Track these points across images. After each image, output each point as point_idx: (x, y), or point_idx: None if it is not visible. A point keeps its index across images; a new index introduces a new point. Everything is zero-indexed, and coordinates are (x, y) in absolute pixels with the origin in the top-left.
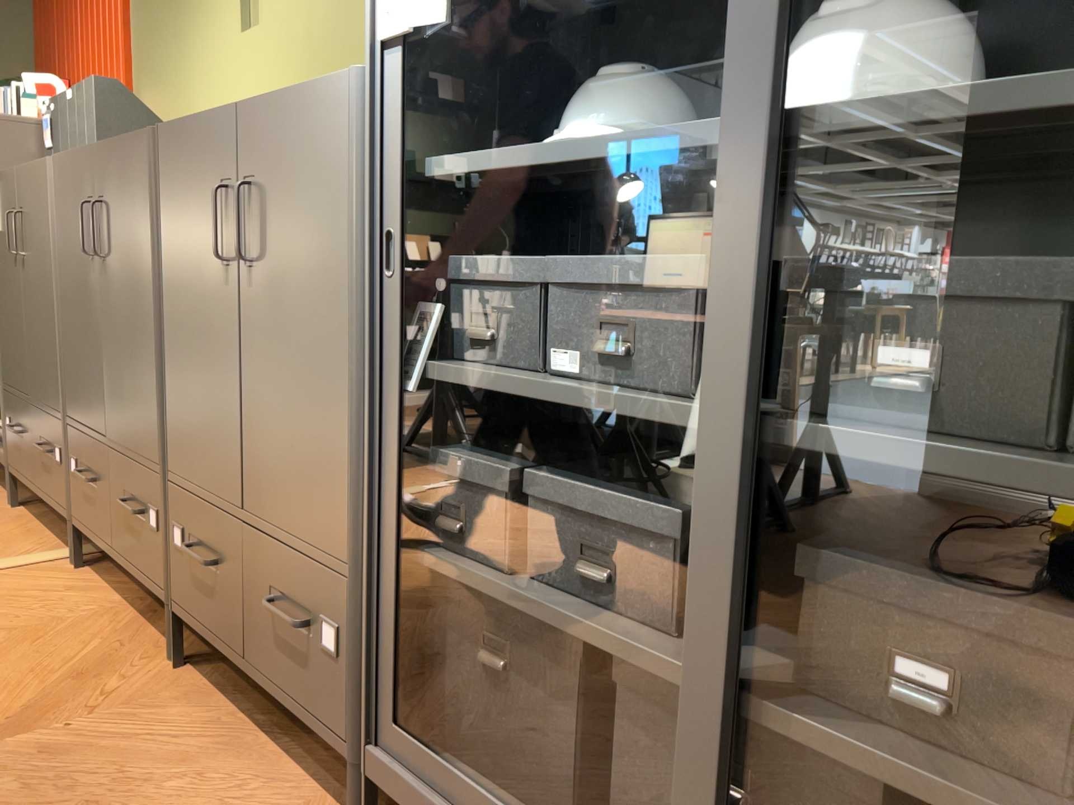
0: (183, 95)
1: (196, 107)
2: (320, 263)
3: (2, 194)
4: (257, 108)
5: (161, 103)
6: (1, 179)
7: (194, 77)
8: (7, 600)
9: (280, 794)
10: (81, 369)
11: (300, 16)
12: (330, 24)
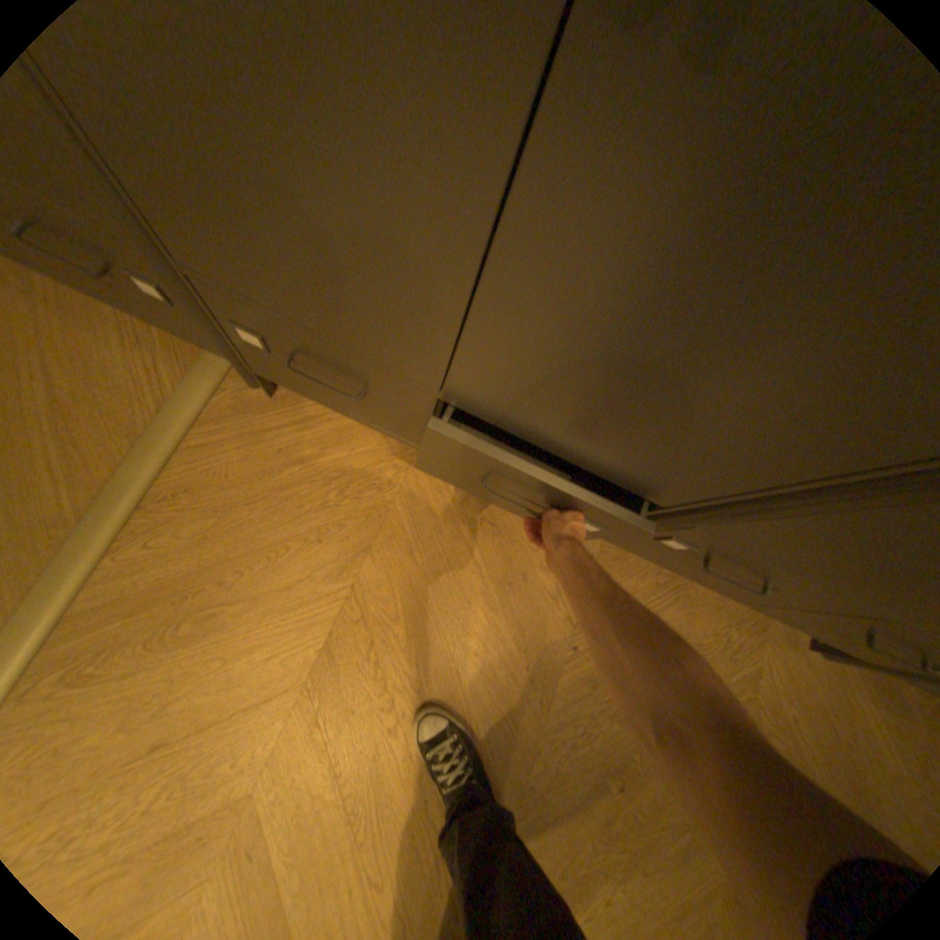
0: None
1: None
2: None
3: None
4: None
5: None
6: None
7: None
8: (280, 496)
9: (747, 630)
10: (271, 238)
11: None
12: None
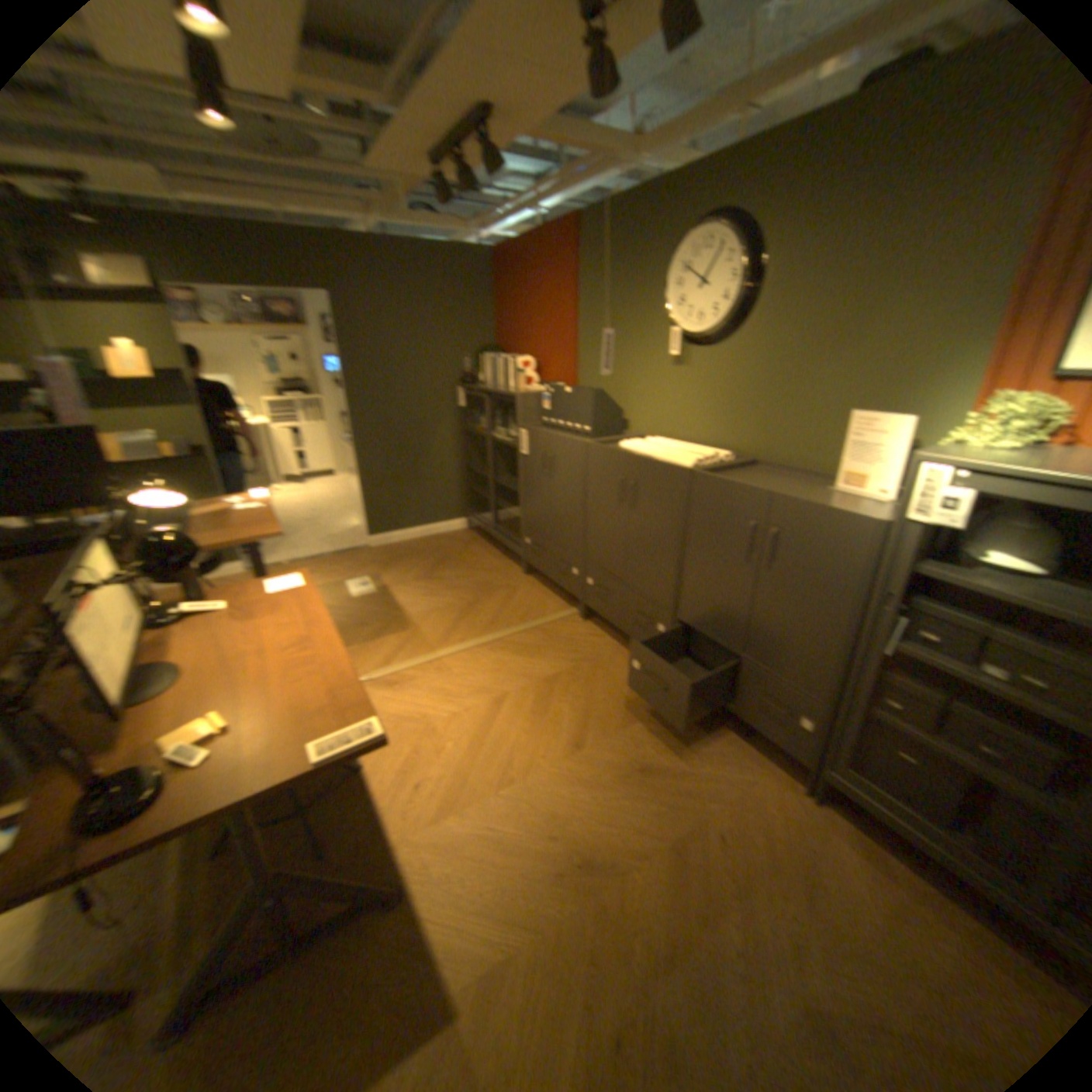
0: (618, 382)
1: (629, 392)
2: (832, 586)
3: (530, 437)
4: (790, 502)
5: (598, 380)
6: (530, 431)
7: (628, 375)
8: (569, 640)
9: (757, 764)
10: (602, 544)
11: (723, 370)
12: (748, 383)
